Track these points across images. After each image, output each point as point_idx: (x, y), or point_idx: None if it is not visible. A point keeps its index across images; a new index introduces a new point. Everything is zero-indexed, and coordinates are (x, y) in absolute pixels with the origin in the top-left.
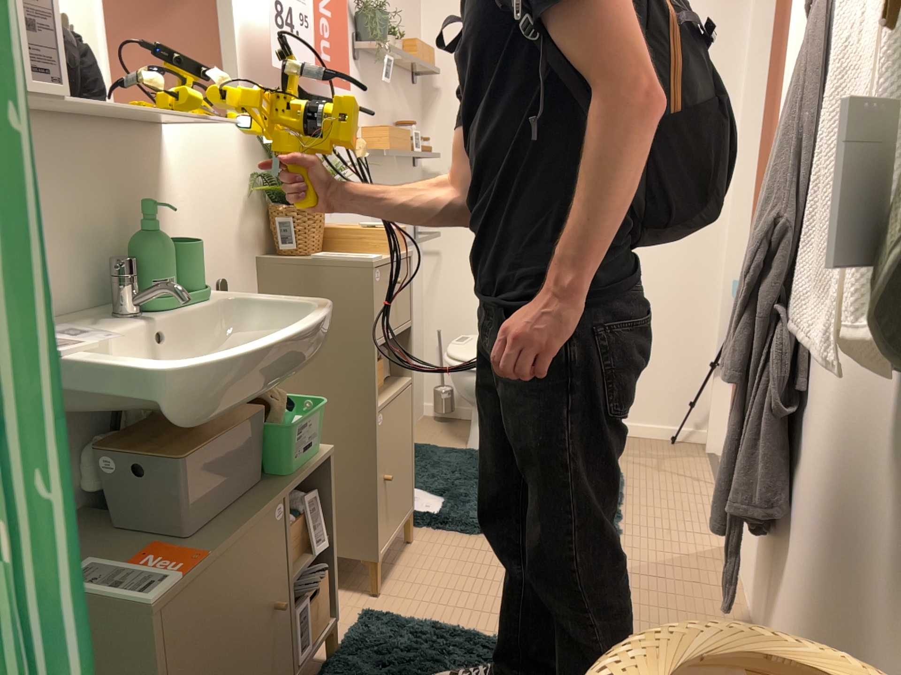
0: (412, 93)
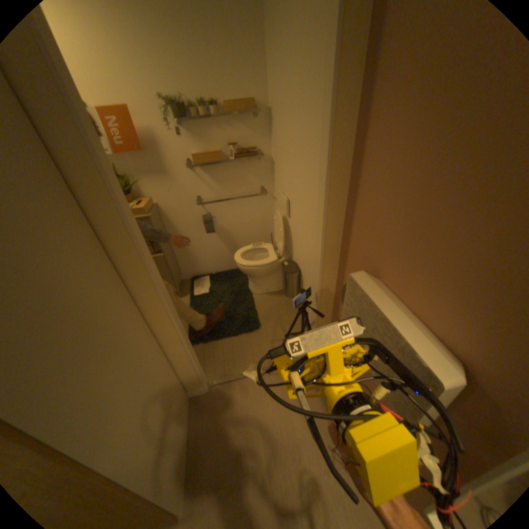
0: (254, 121)
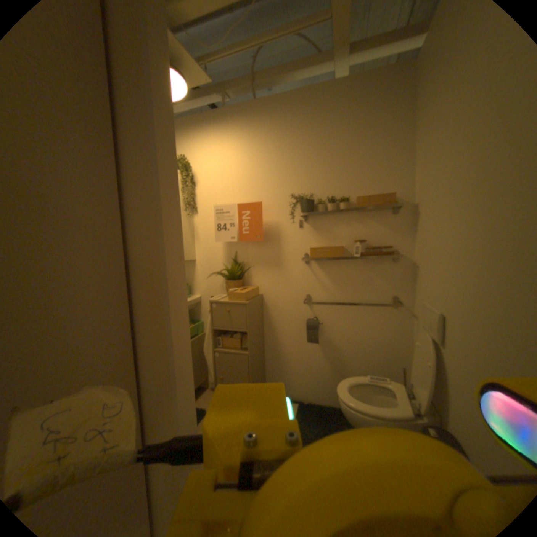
0: (394, 217)
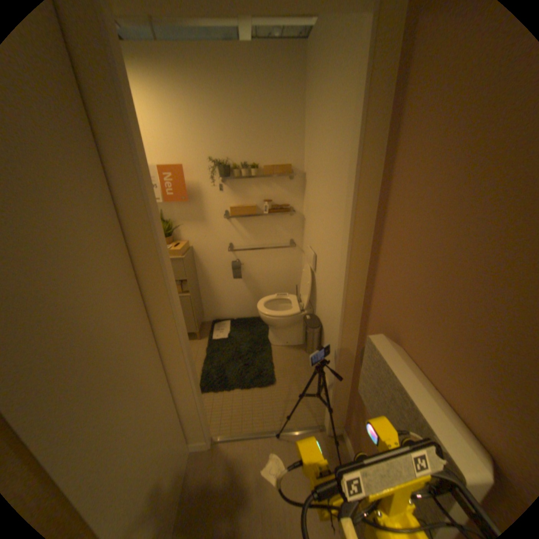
0: (289, 183)
